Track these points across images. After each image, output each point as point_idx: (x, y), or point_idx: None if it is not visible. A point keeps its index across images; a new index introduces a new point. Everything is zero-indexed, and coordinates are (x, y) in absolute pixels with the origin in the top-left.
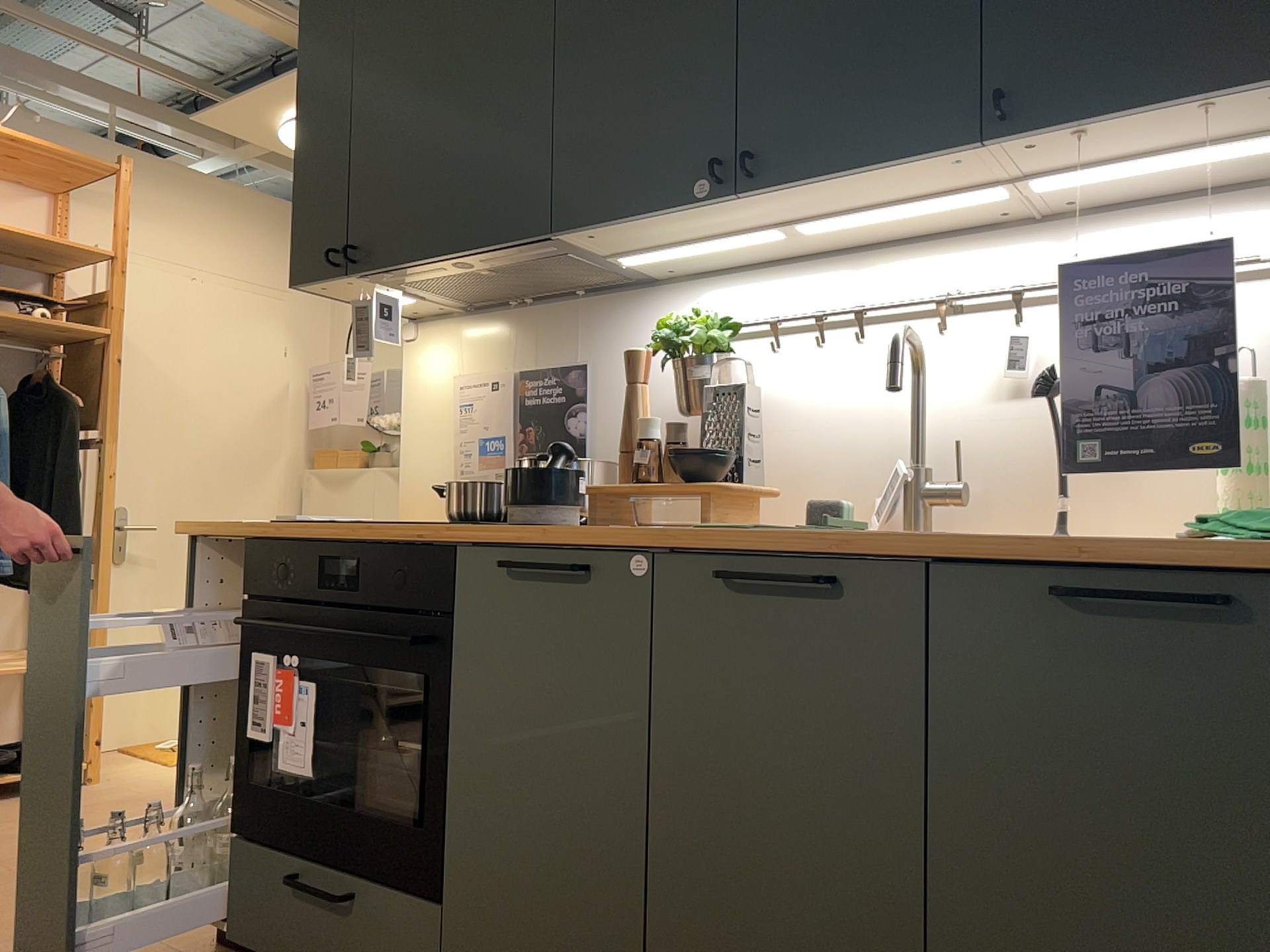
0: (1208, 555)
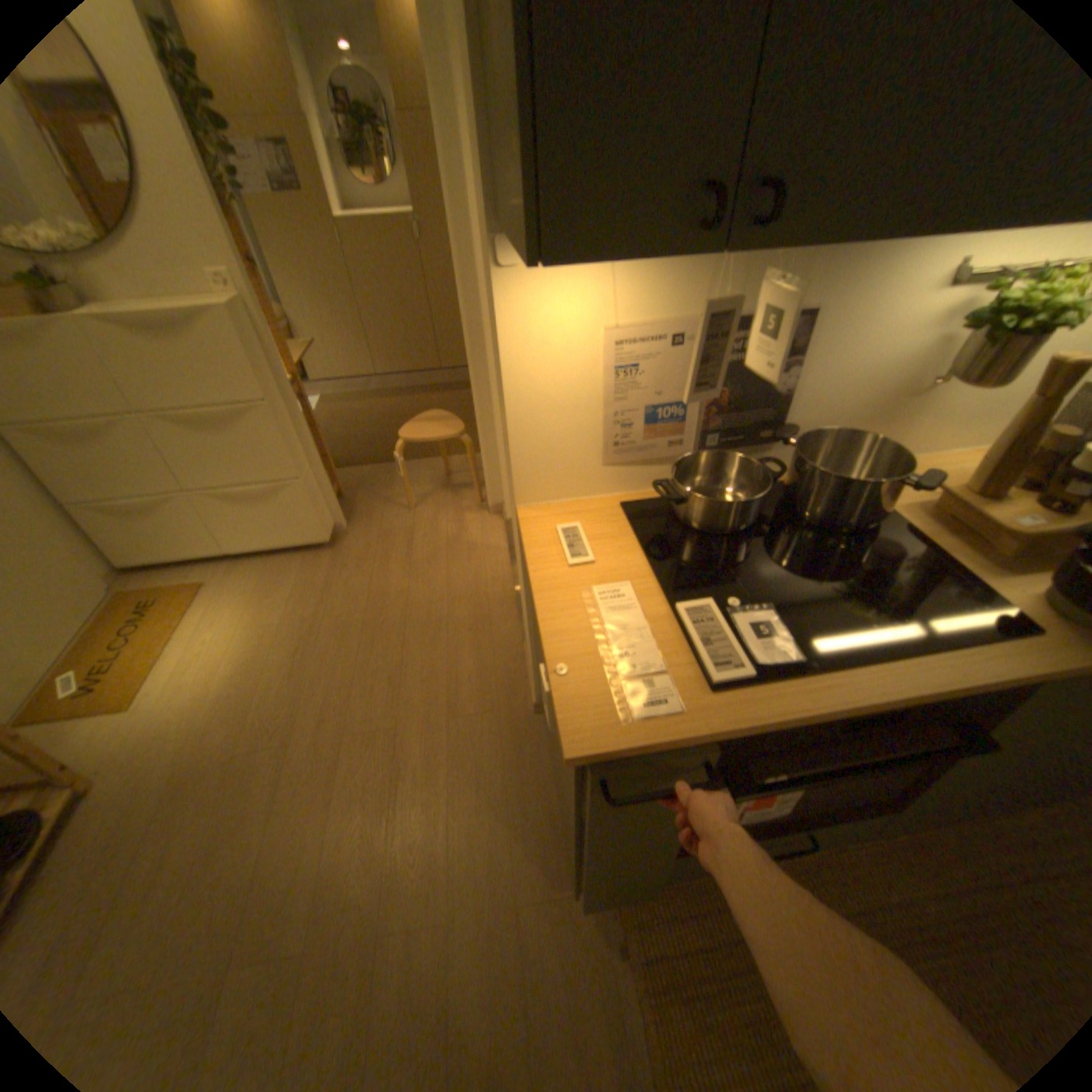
0: None
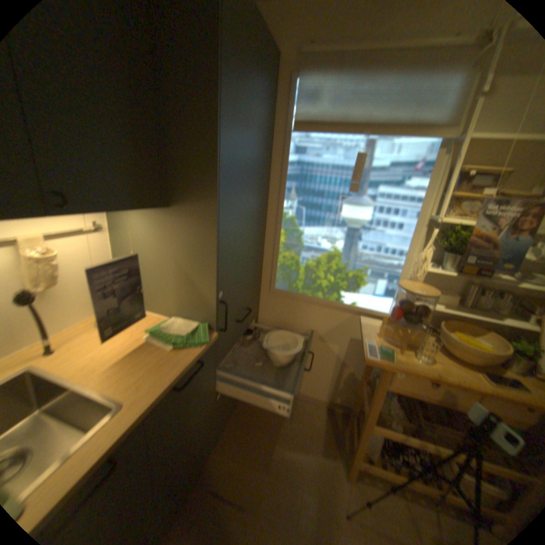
0: (199, 359)
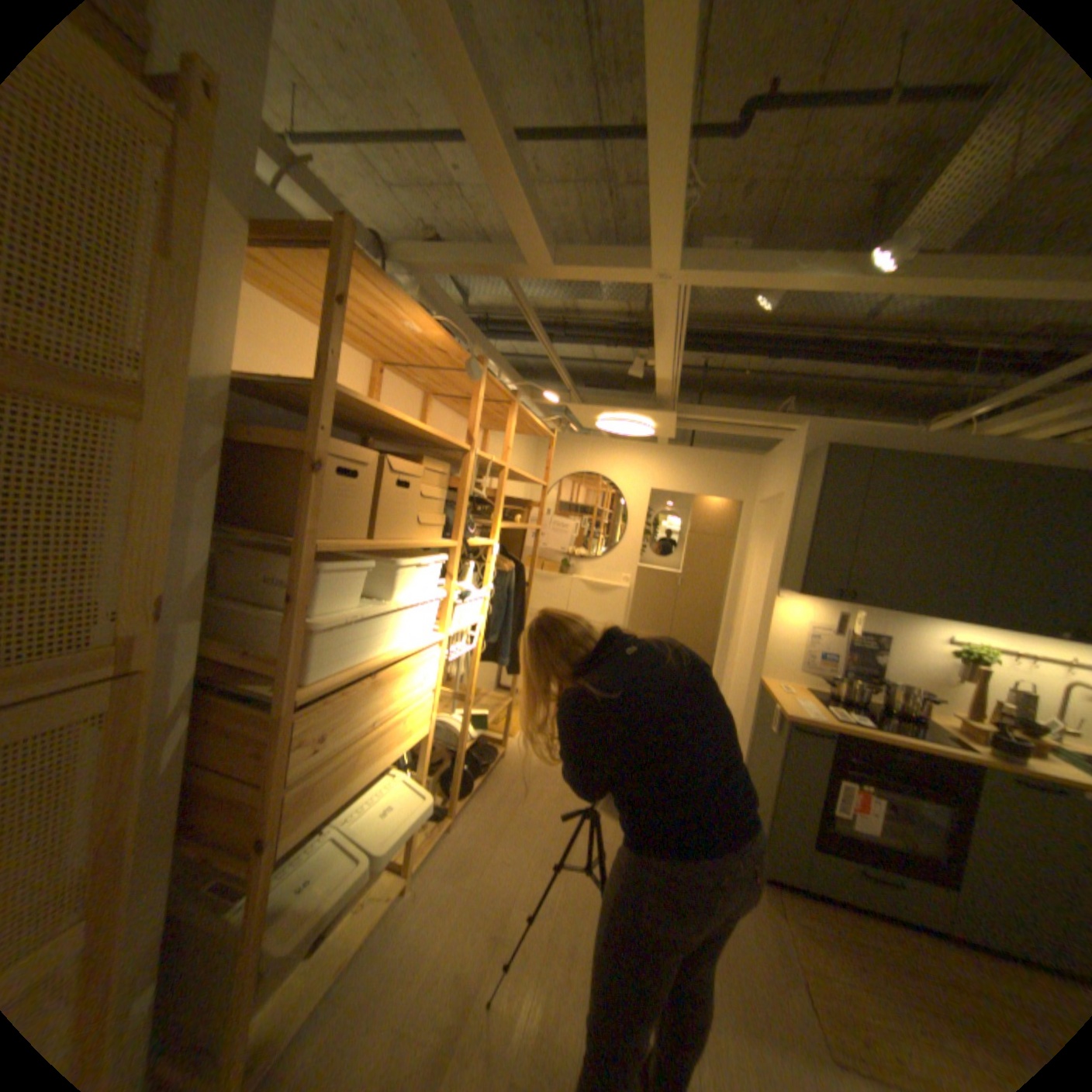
0: None
